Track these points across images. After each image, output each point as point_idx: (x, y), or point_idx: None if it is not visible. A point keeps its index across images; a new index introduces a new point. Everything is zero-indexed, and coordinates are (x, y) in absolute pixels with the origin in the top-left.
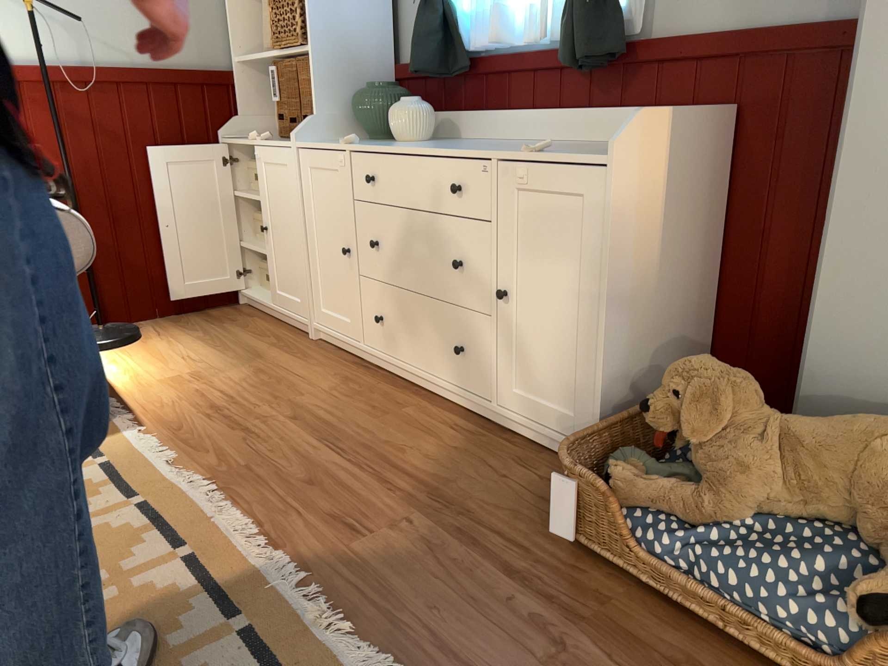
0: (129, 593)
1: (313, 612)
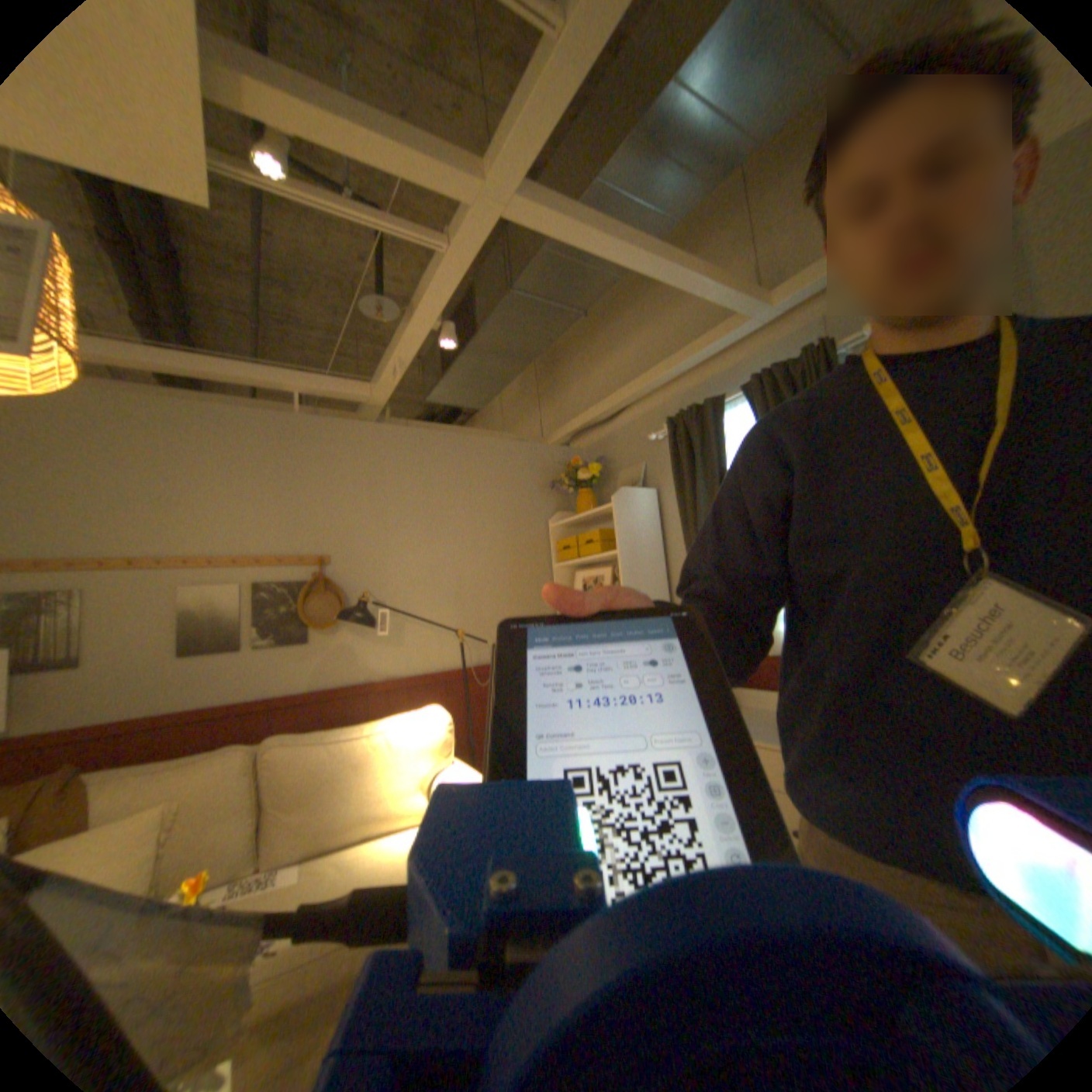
0: None
1: None
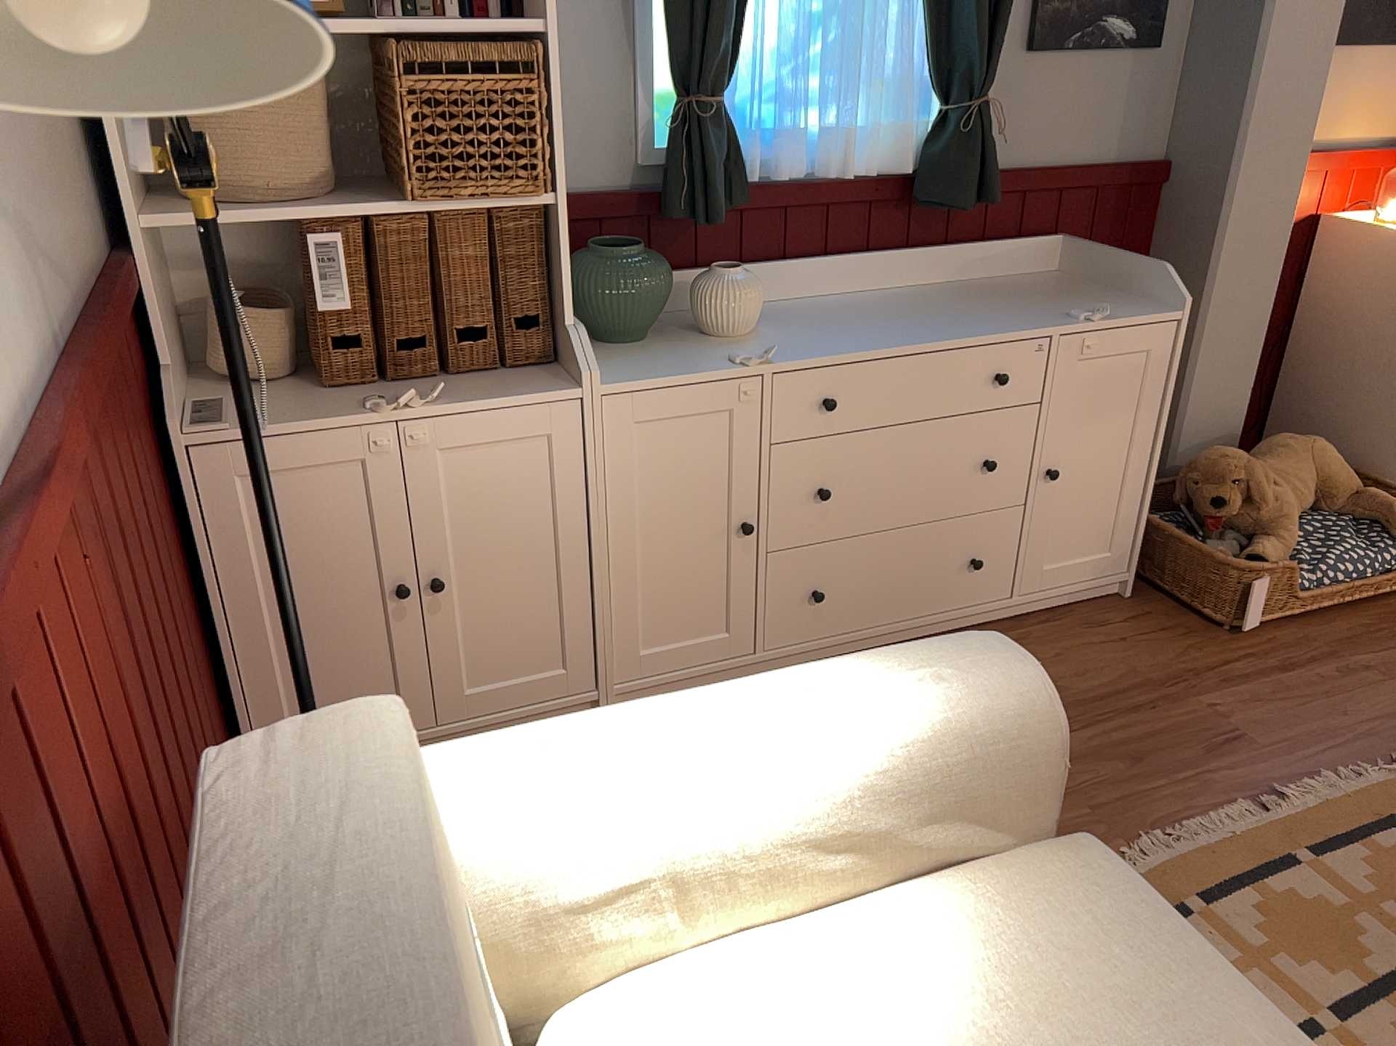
0: (1388, 899)
1: (1381, 774)
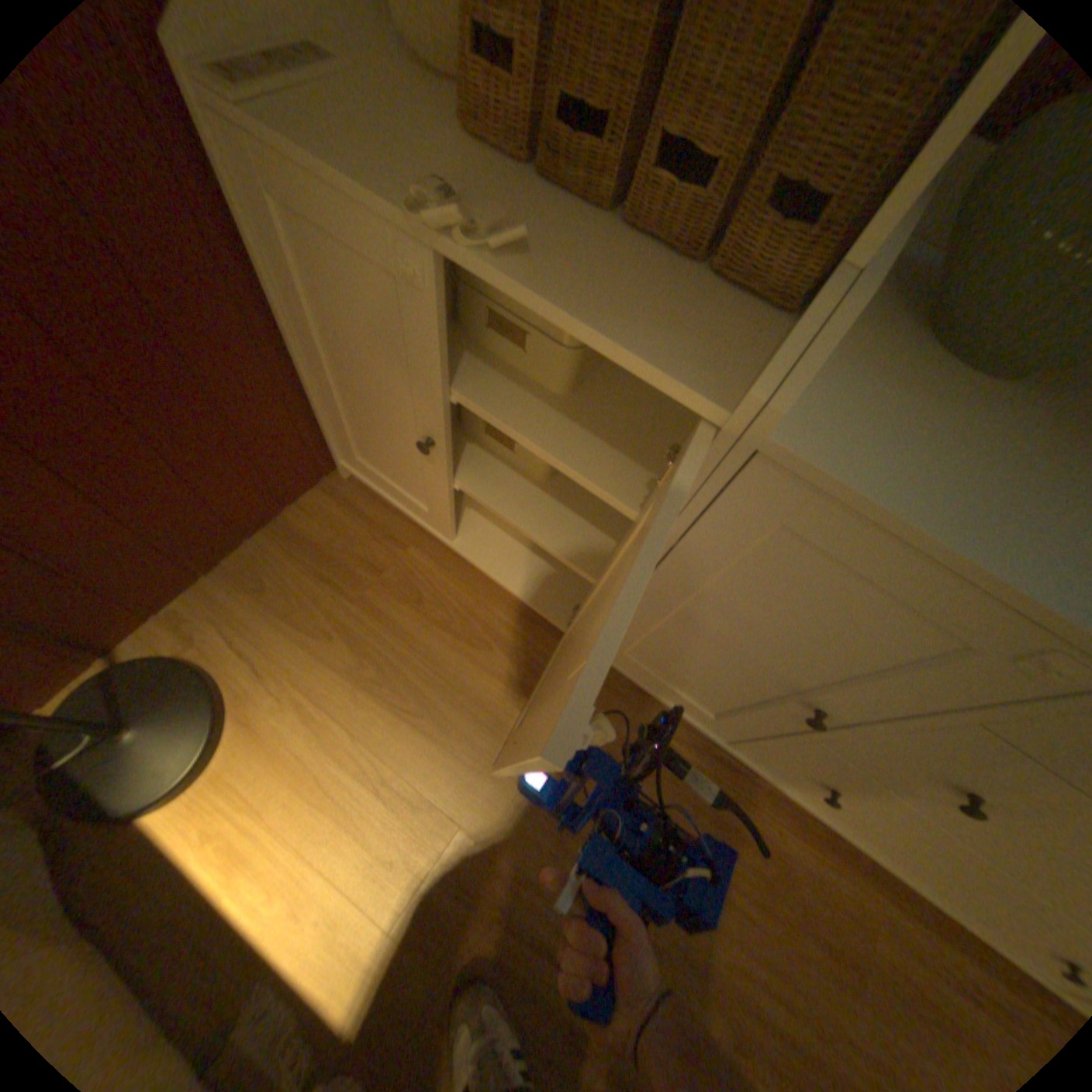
0: None
1: None
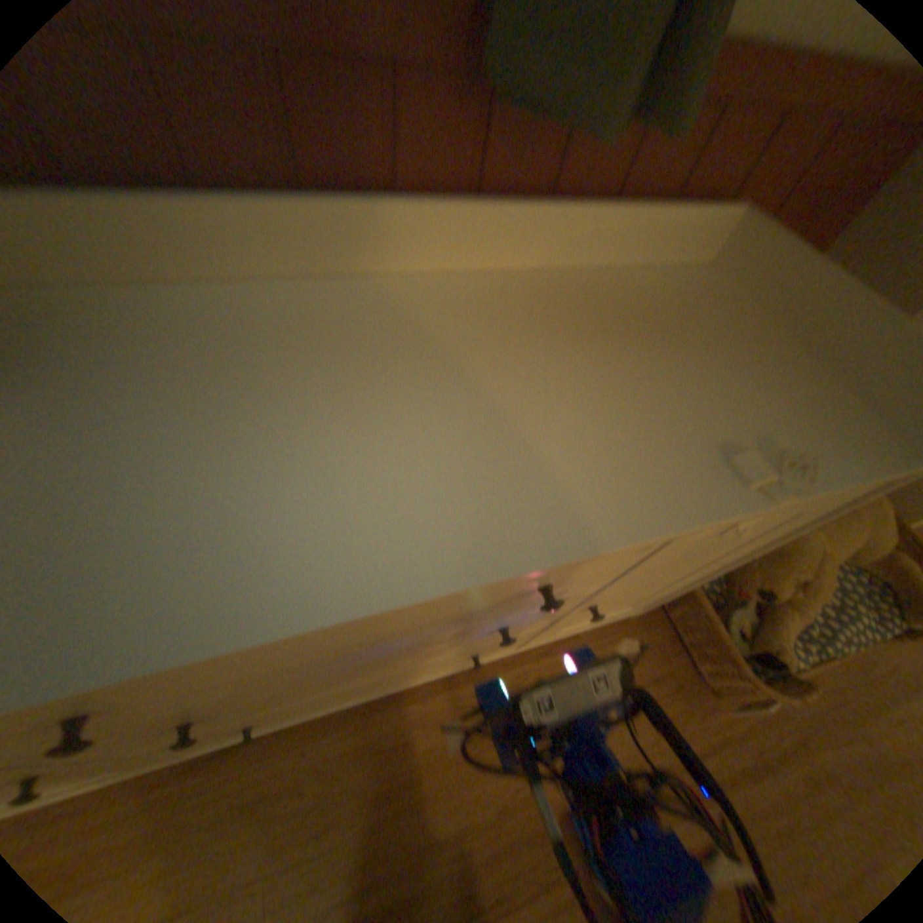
0: None
1: None
